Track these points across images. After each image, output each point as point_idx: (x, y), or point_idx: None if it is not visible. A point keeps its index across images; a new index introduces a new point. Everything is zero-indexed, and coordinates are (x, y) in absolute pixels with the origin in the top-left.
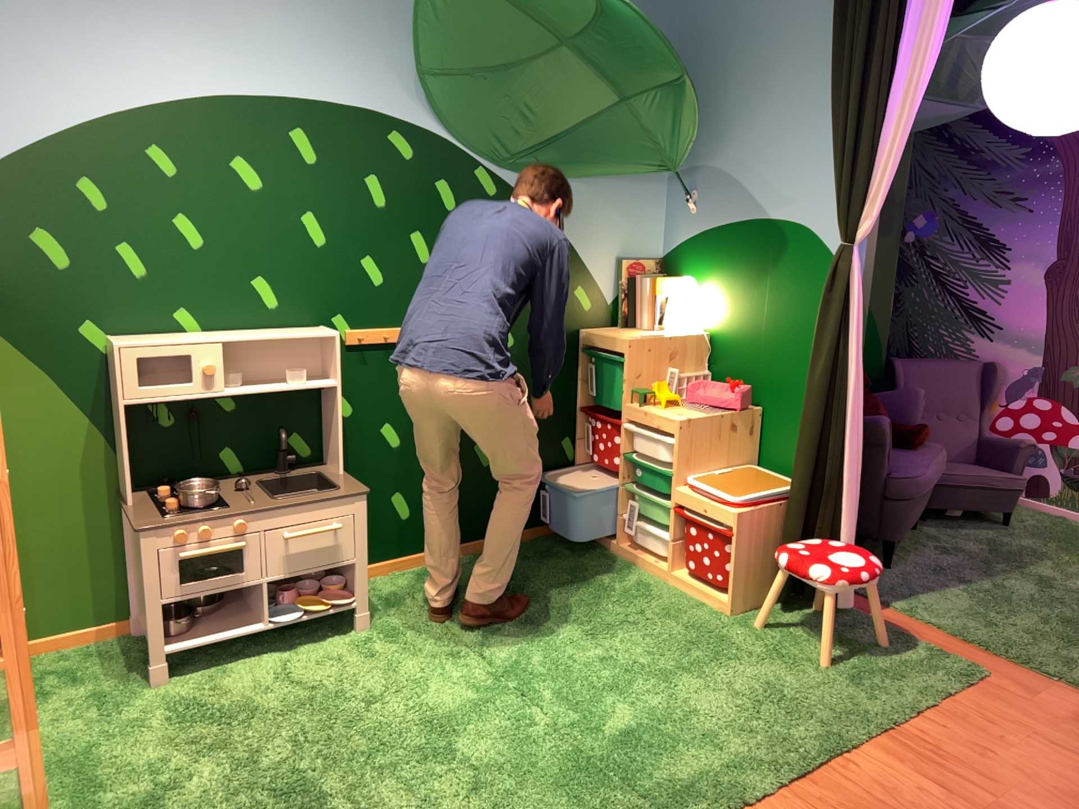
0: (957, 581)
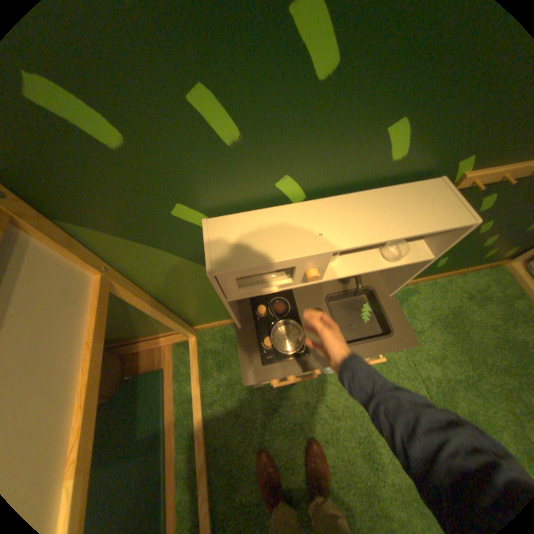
0: None
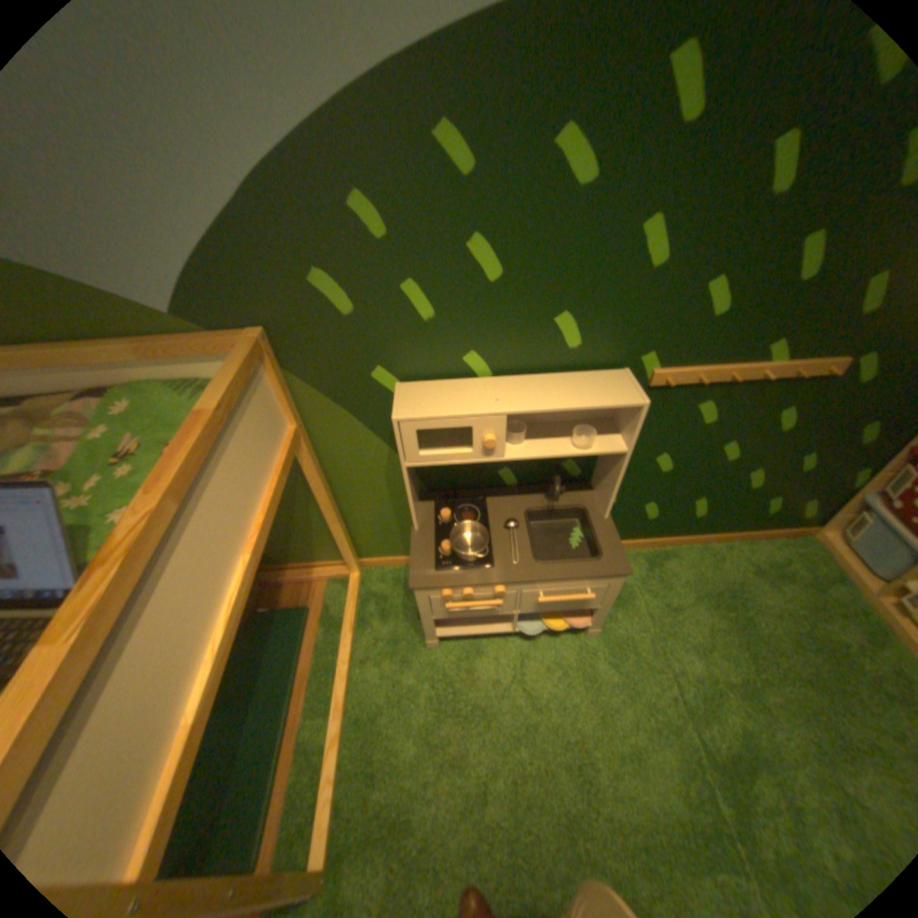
0: None
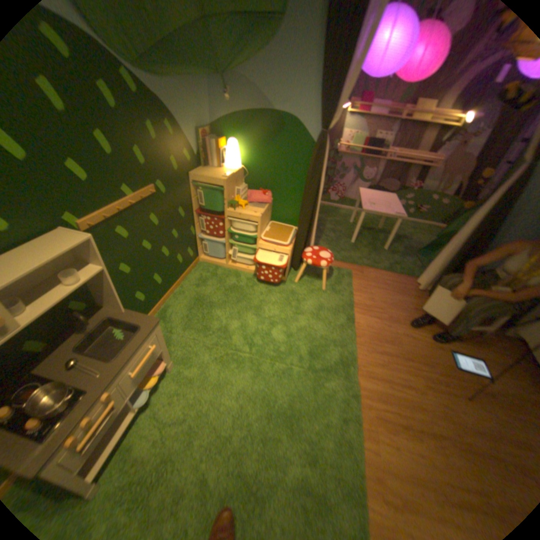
0: (317, 238)
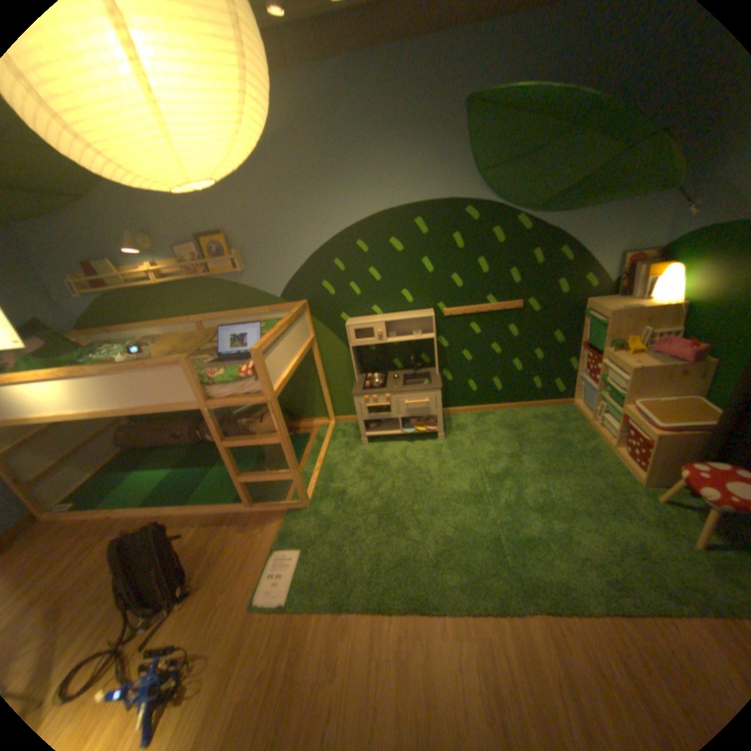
0: None
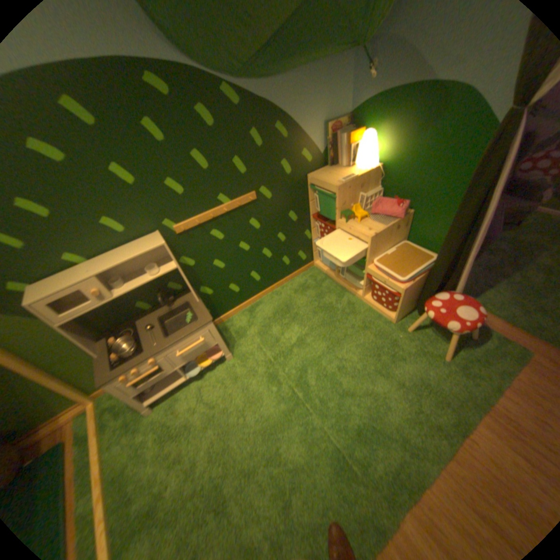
0: (502, 277)
